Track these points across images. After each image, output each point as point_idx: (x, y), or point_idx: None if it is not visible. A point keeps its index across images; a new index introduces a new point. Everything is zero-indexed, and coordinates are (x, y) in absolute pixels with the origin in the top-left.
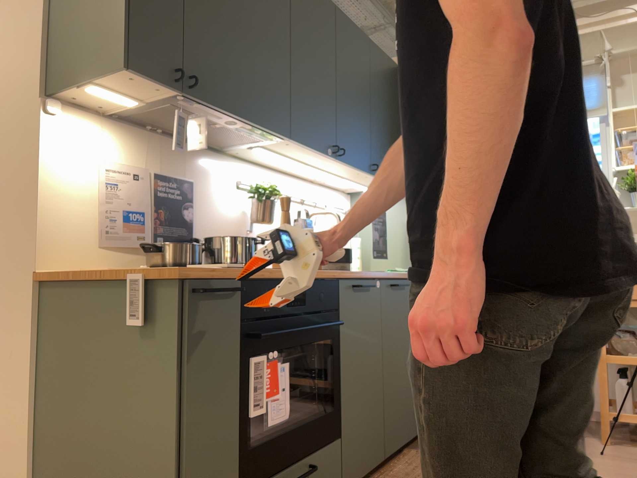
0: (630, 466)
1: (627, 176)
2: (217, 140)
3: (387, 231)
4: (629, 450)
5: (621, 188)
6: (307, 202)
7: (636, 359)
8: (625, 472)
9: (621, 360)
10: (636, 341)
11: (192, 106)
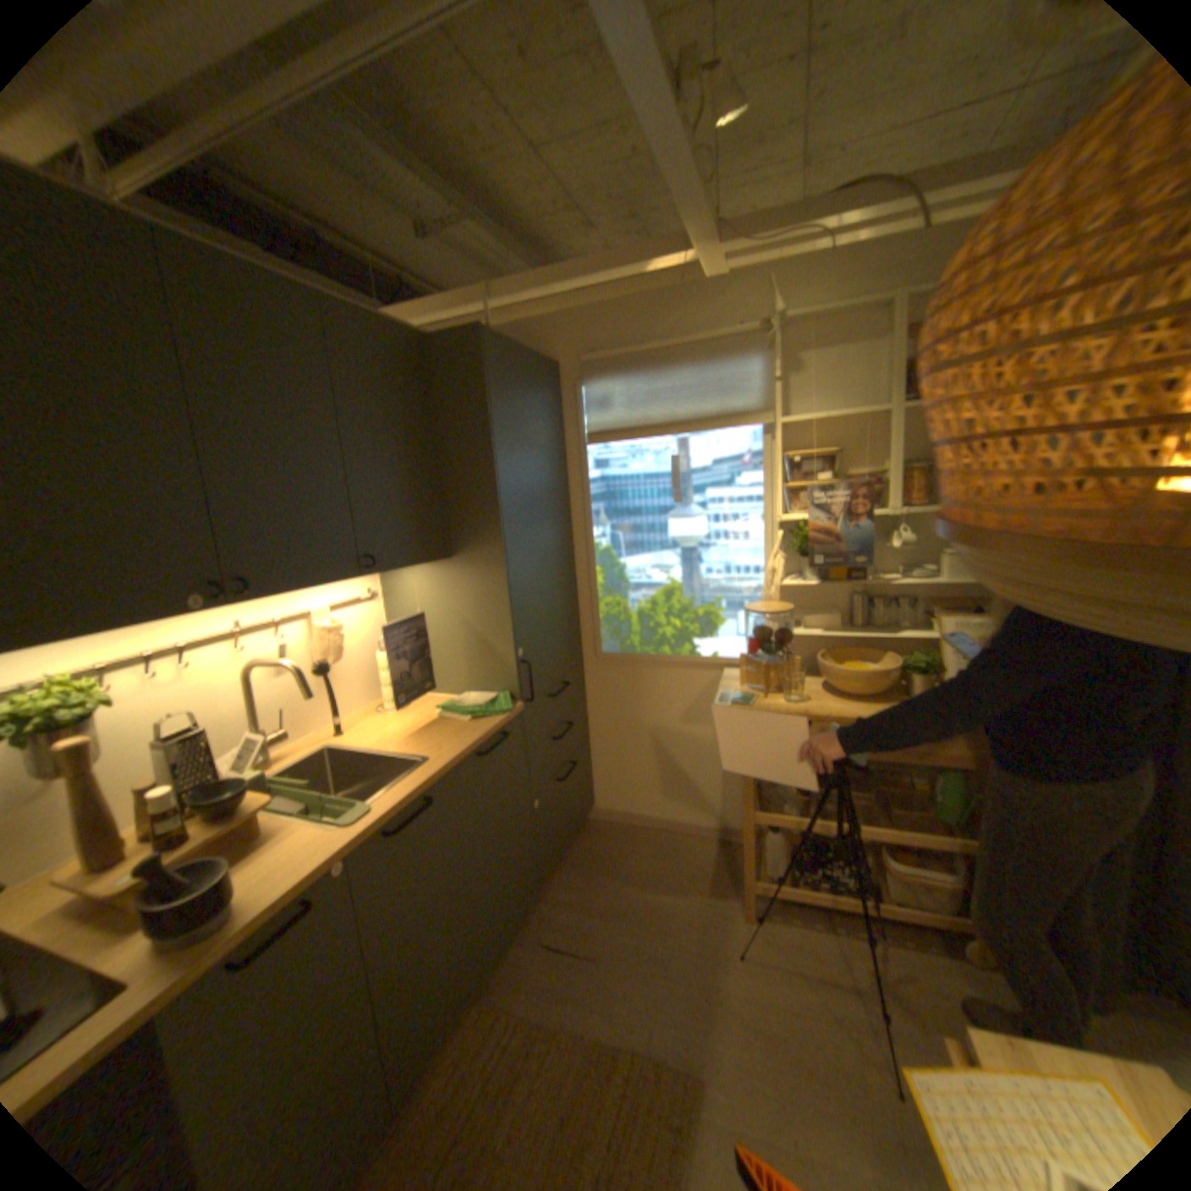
0: (773, 994)
1: (800, 523)
2: None
3: (440, 631)
4: (776, 934)
5: (789, 542)
6: (254, 629)
7: (792, 822)
8: (765, 1020)
9: (773, 822)
10: (794, 791)
11: None
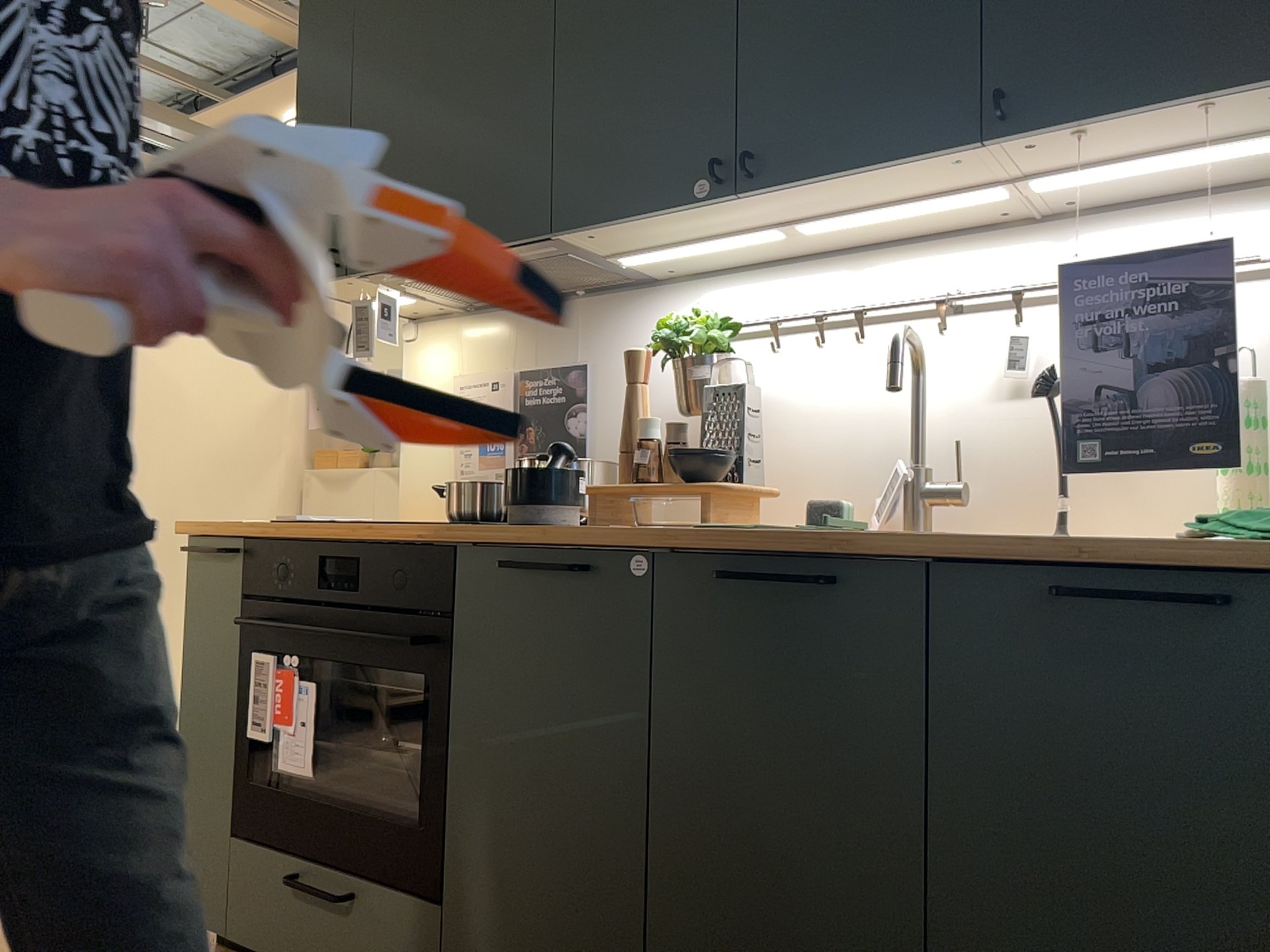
0: None
1: None
2: (592, 275)
3: None
4: None
5: None
6: (983, 302)
7: None
8: None
9: None
10: None
11: (394, 277)
